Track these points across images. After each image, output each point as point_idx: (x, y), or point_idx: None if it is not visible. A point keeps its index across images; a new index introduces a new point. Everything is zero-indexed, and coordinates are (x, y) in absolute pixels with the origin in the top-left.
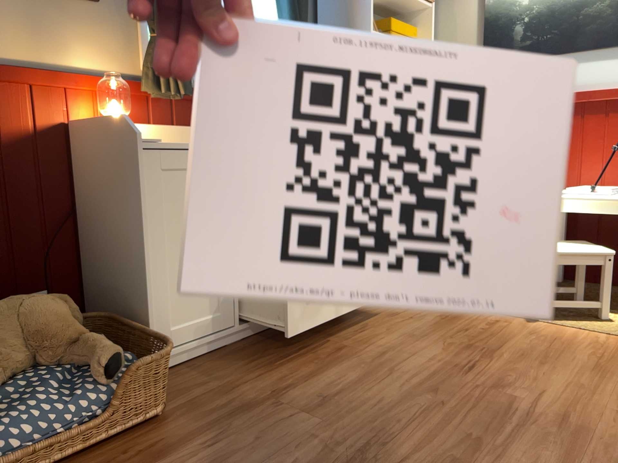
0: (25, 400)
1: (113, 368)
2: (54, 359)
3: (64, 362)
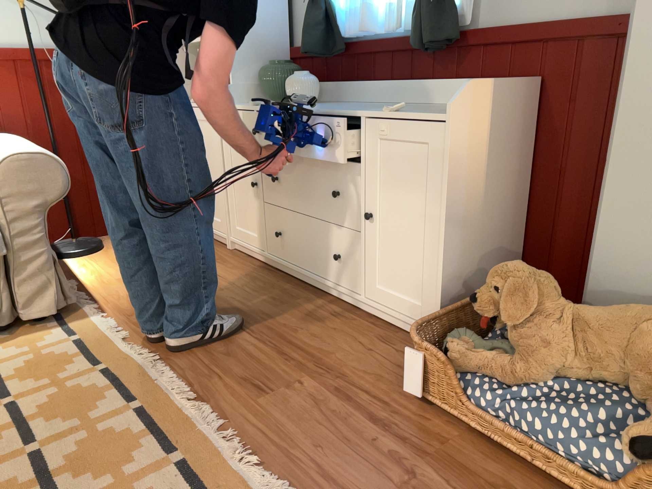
0: (566, 404)
1: (647, 450)
2: (647, 396)
3: (650, 406)
